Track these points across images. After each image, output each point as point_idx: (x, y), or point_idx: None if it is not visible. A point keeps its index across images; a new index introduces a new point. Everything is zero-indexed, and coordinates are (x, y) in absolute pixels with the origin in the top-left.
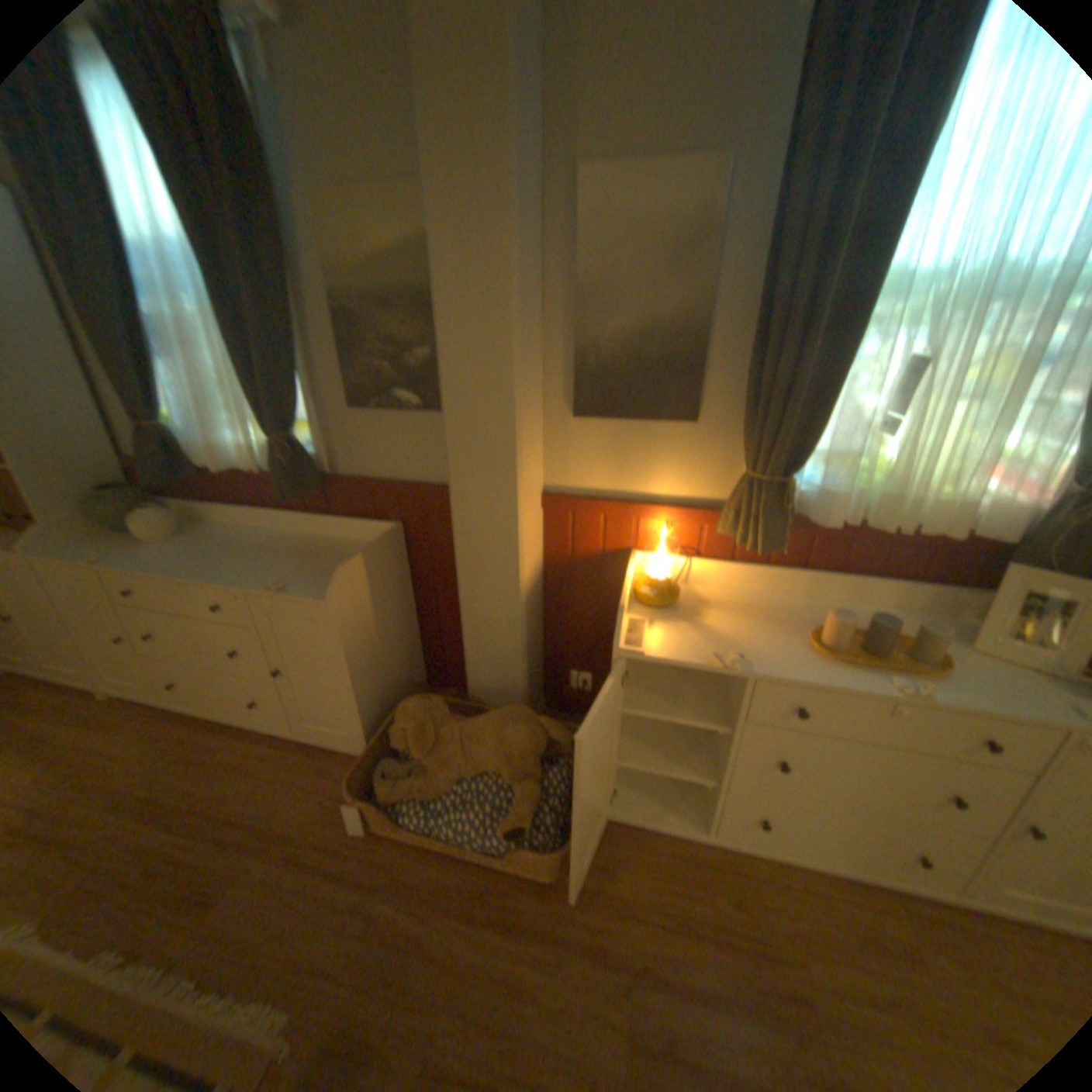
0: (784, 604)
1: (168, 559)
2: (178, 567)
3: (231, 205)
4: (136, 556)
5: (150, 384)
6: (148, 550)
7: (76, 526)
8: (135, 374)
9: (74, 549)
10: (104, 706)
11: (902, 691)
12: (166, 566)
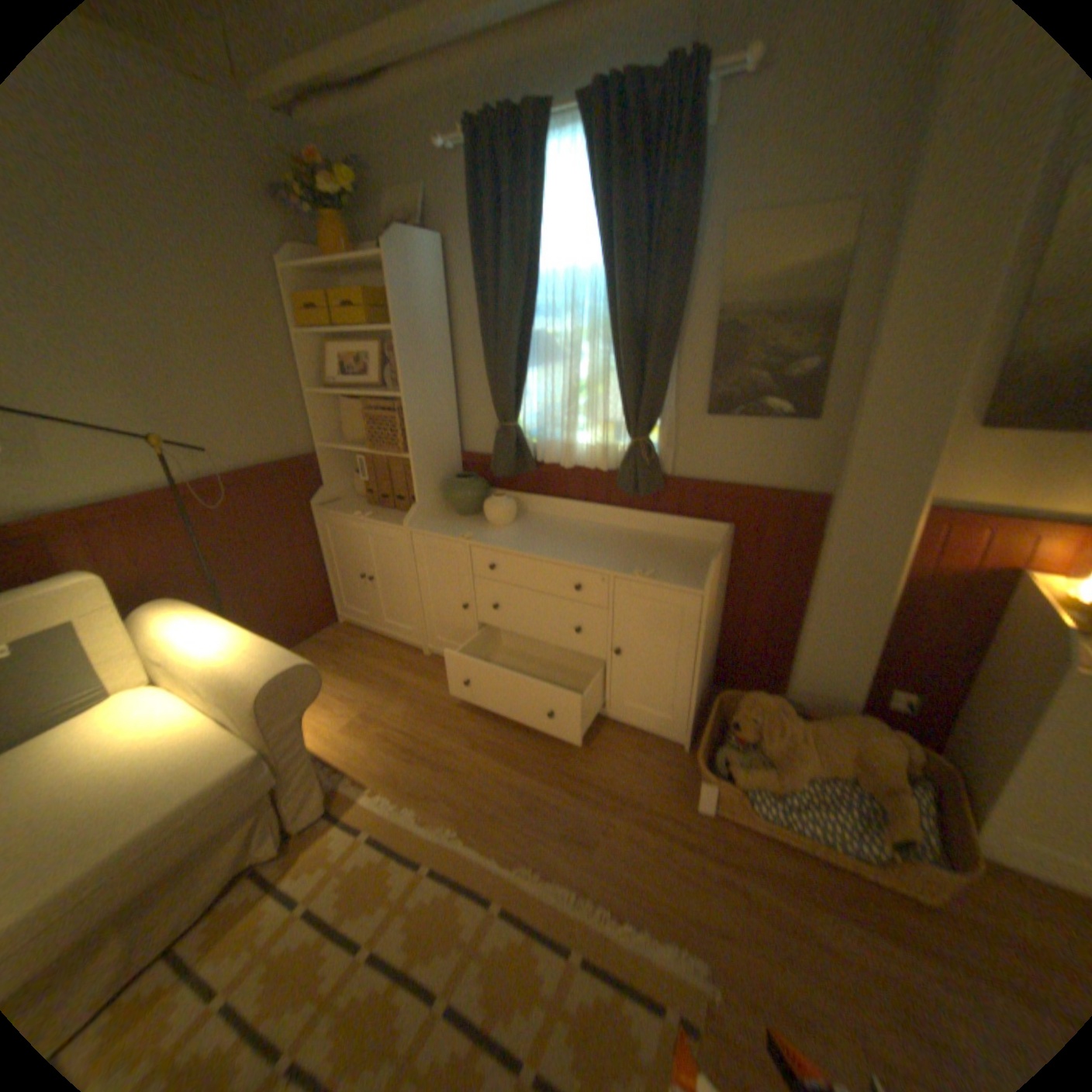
0: None
1: (526, 539)
2: (541, 547)
3: (651, 235)
4: (497, 534)
5: (519, 390)
6: (503, 530)
7: (437, 506)
8: (518, 382)
9: (444, 525)
10: (431, 659)
11: None
12: (531, 545)
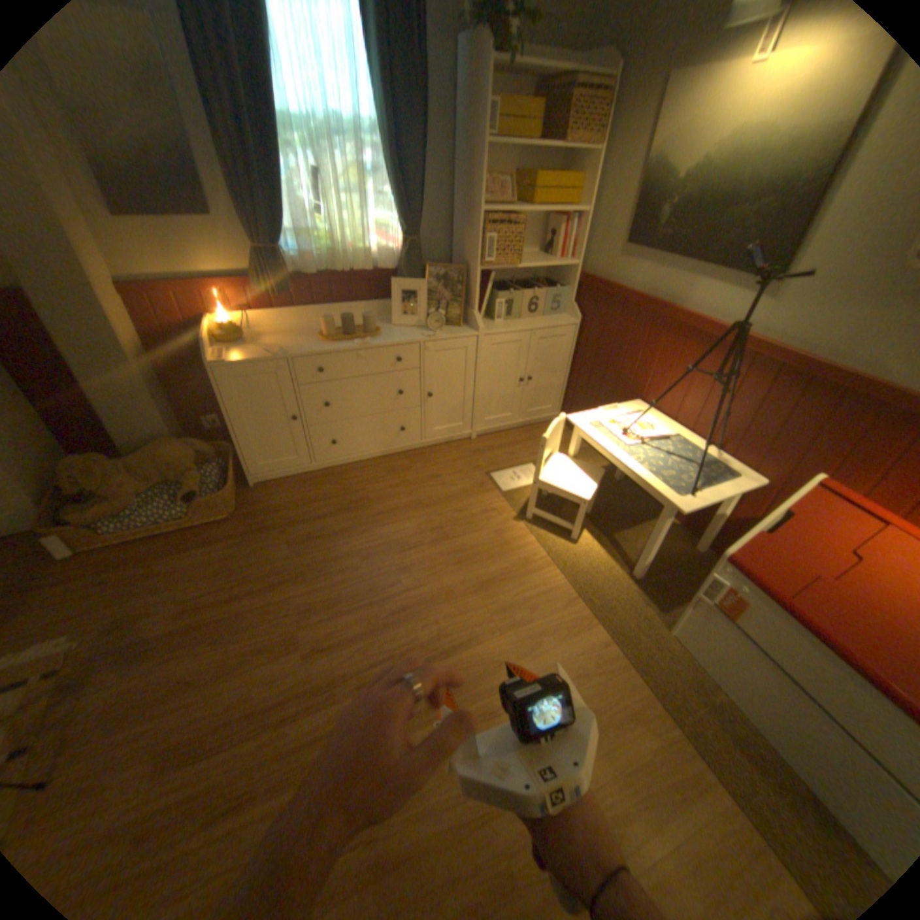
0: (307, 328)
1: None
2: None
3: None
4: None
5: None
6: None
7: None
8: None
9: None
10: None
11: (357, 346)
12: None
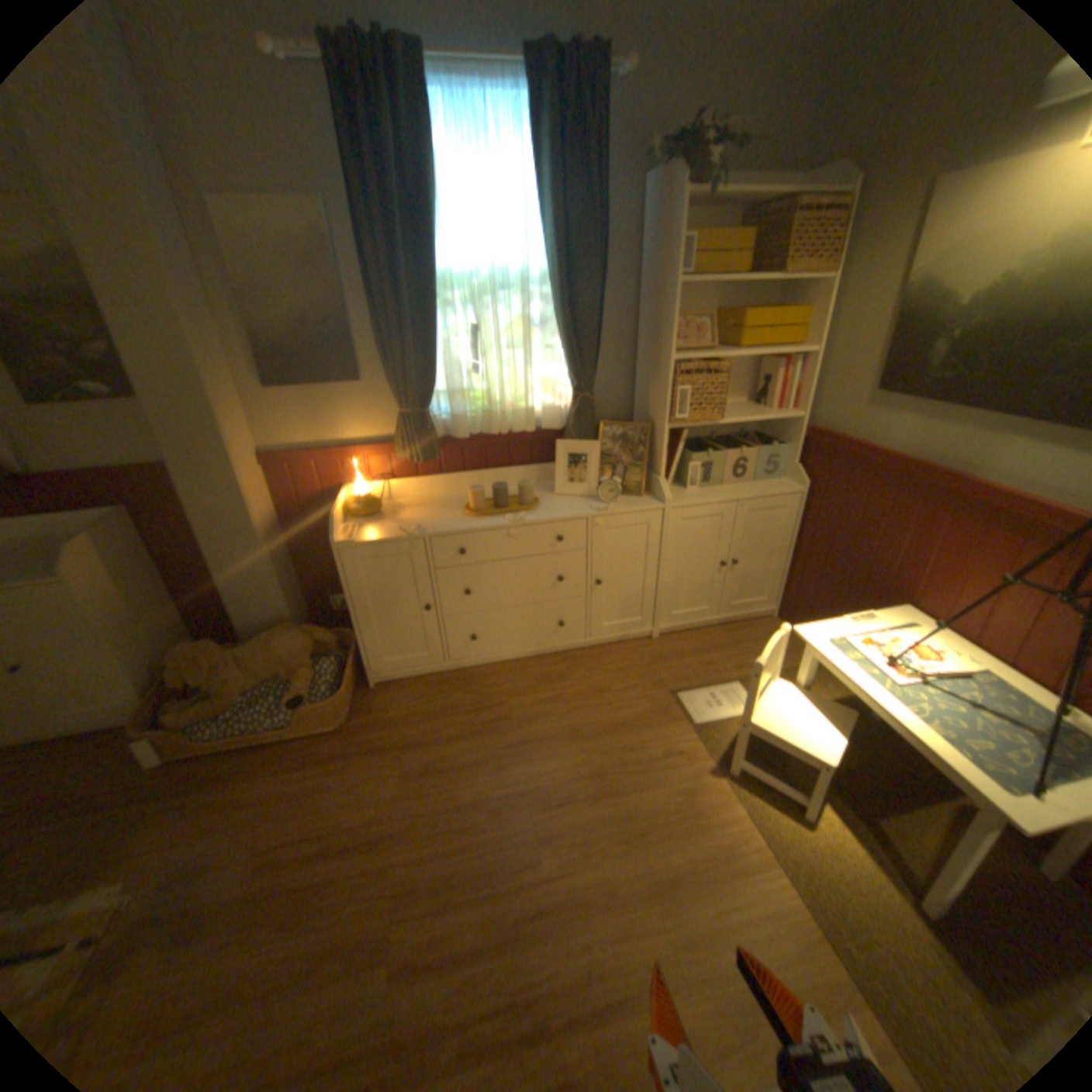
0: (455, 498)
1: None
2: None
3: None
4: None
5: None
6: None
7: None
8: None
9: None
10: None
11: (508, 522)
12: None
